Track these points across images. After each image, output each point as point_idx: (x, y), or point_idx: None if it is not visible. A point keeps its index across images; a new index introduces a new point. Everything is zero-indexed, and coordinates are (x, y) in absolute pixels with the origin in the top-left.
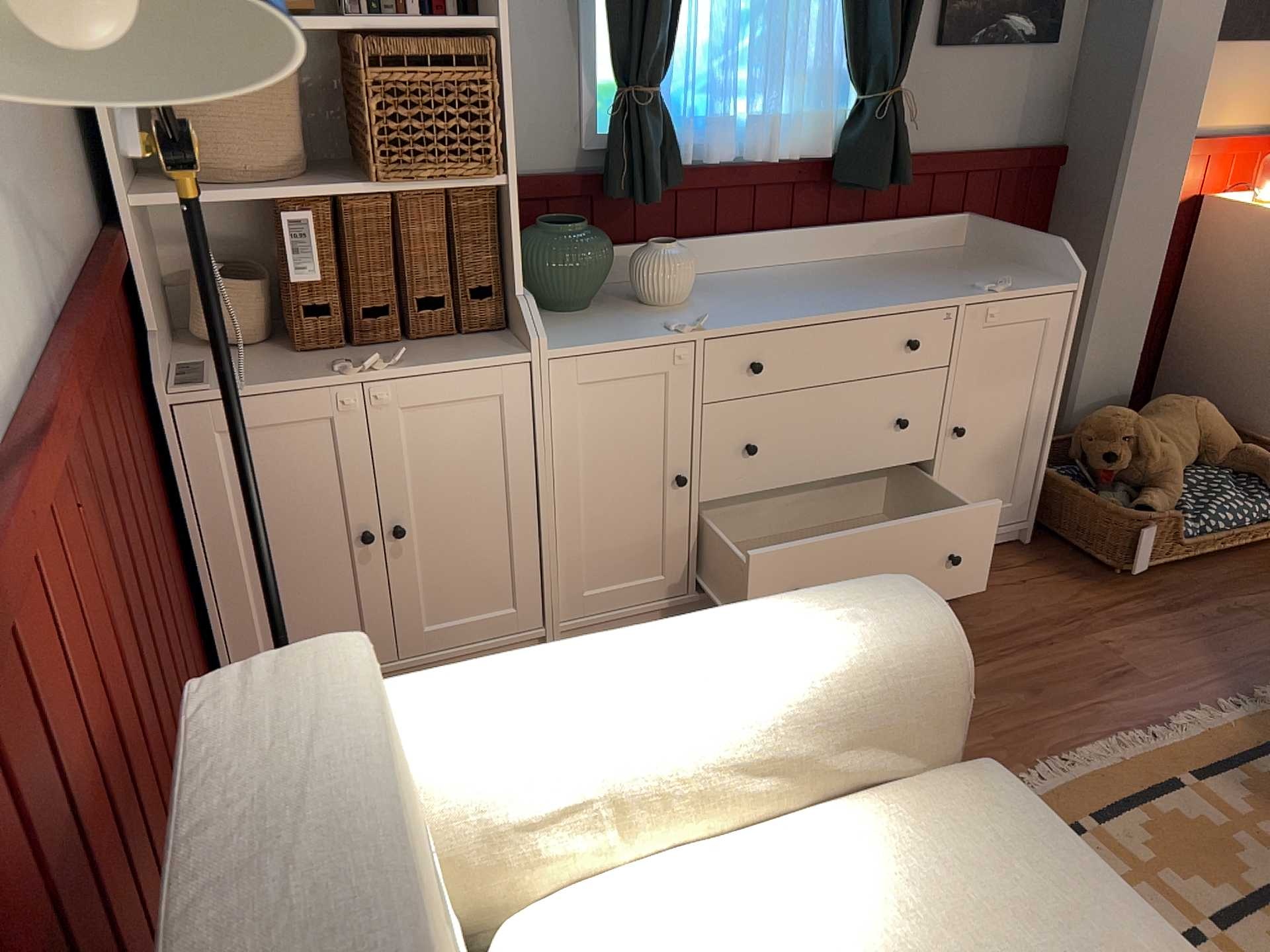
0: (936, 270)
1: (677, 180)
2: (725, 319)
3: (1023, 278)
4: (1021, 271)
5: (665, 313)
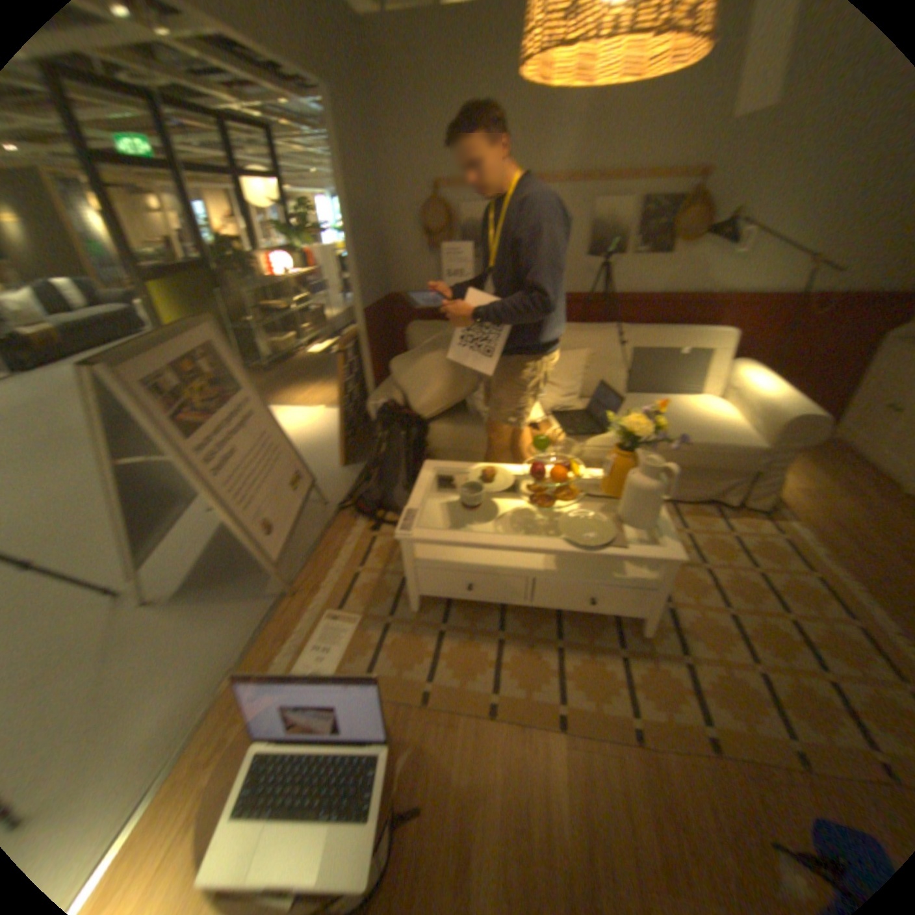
0: None
1: None
2: None
3: None
4: None
5: None
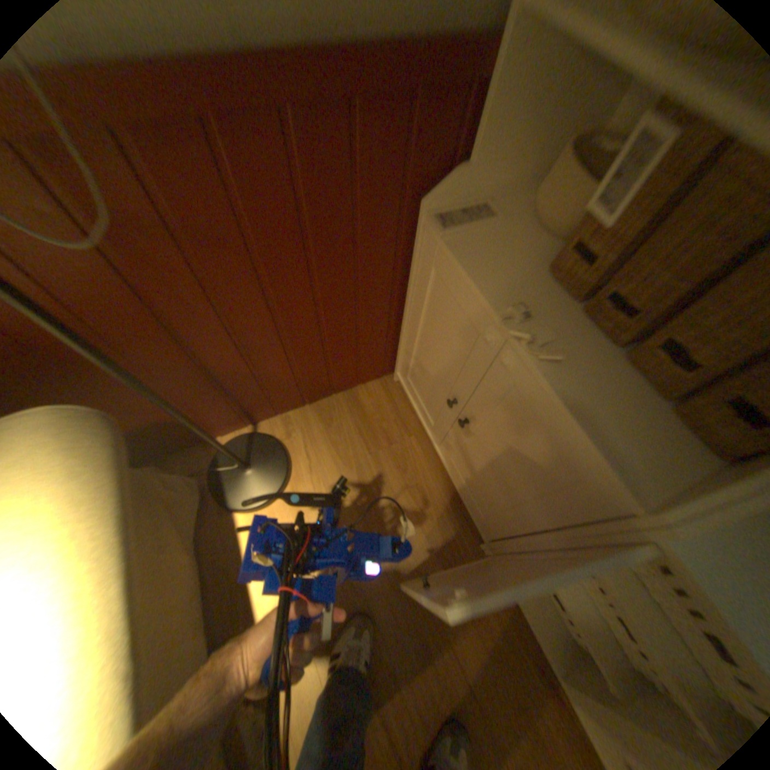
0: None
1: None
2: None
3: None
4: None
5: None
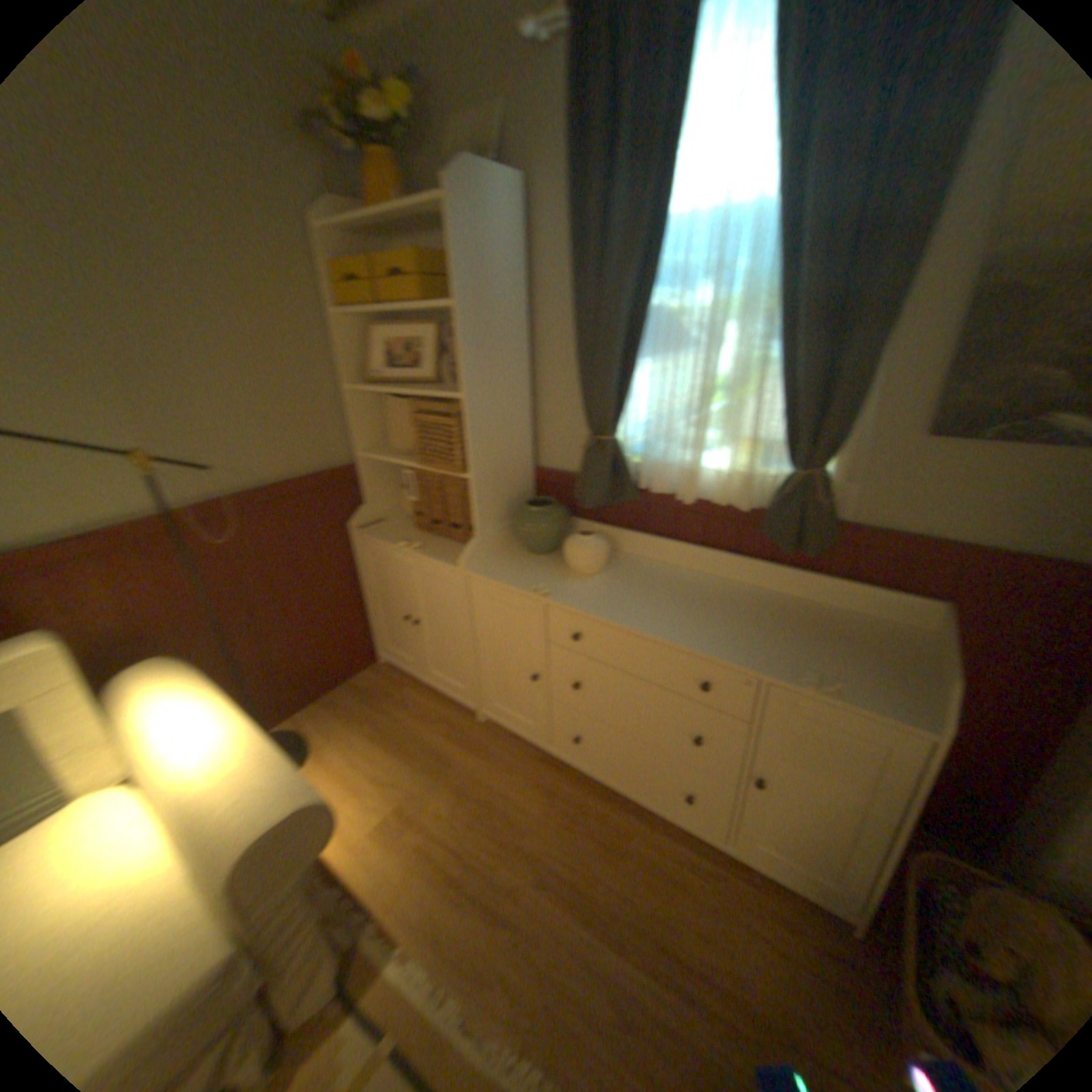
0: (826, 639)
1: (634, 496)
2: (574, 597)
3: (893, 693)
4: (915, 687)
5: (563, 576)
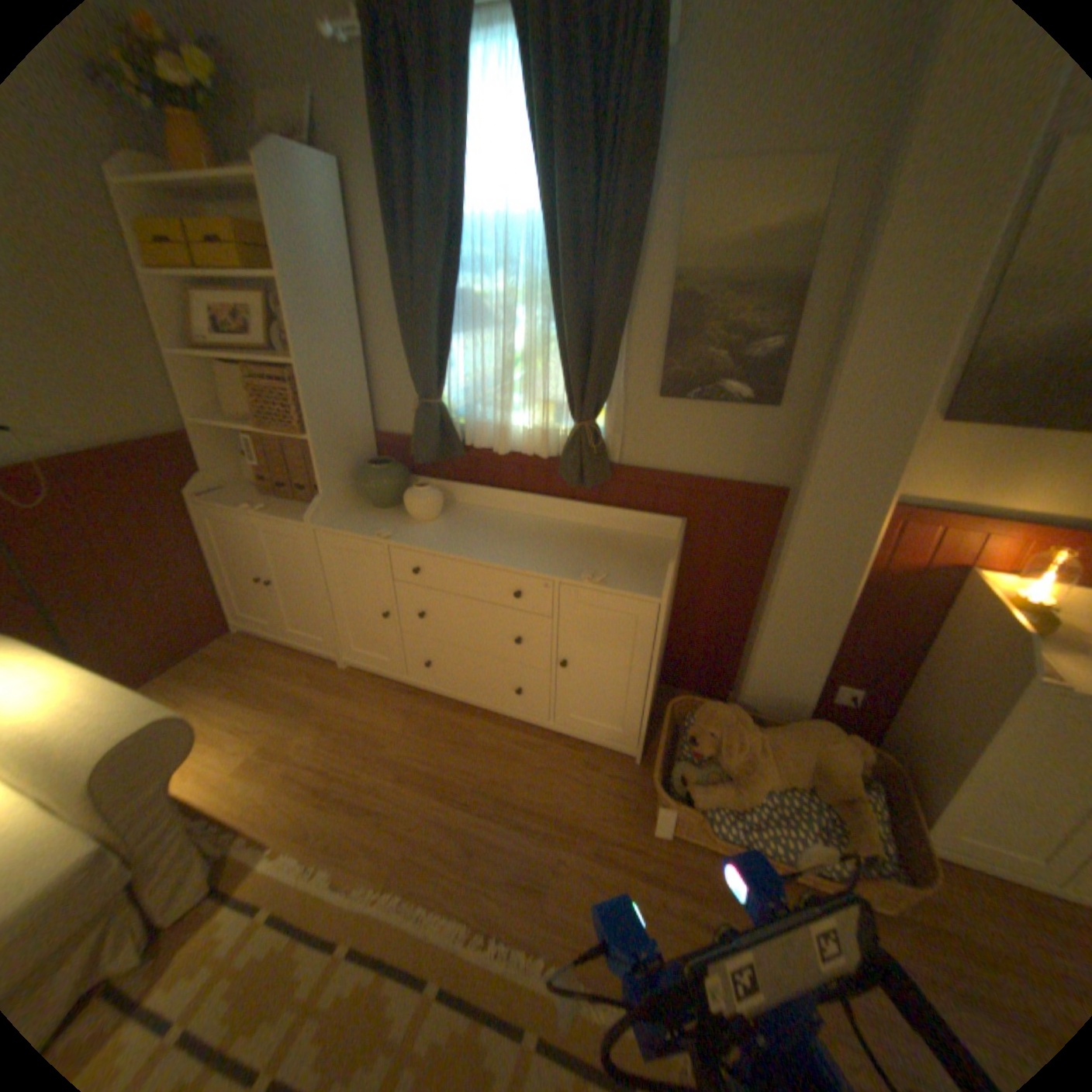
0: (604, 551)
1: (463, 453)
2: (414, 538)
3: (639, 579)
4: (654, 574)
5: (406, 524)
